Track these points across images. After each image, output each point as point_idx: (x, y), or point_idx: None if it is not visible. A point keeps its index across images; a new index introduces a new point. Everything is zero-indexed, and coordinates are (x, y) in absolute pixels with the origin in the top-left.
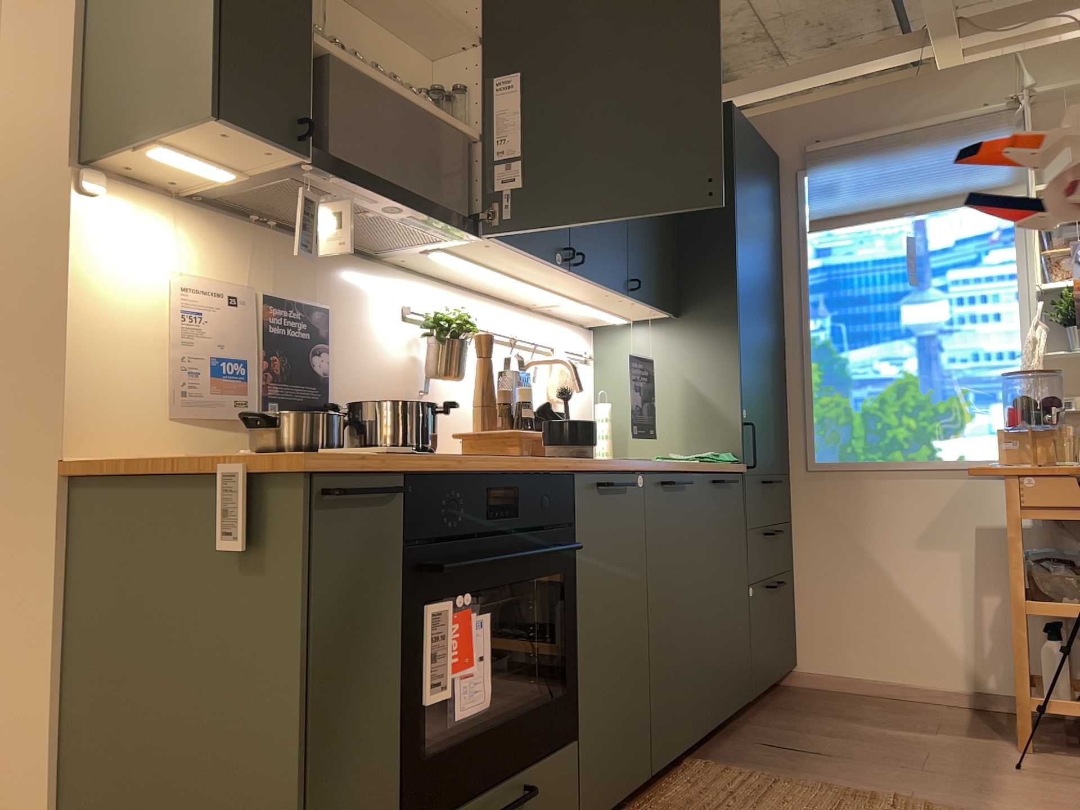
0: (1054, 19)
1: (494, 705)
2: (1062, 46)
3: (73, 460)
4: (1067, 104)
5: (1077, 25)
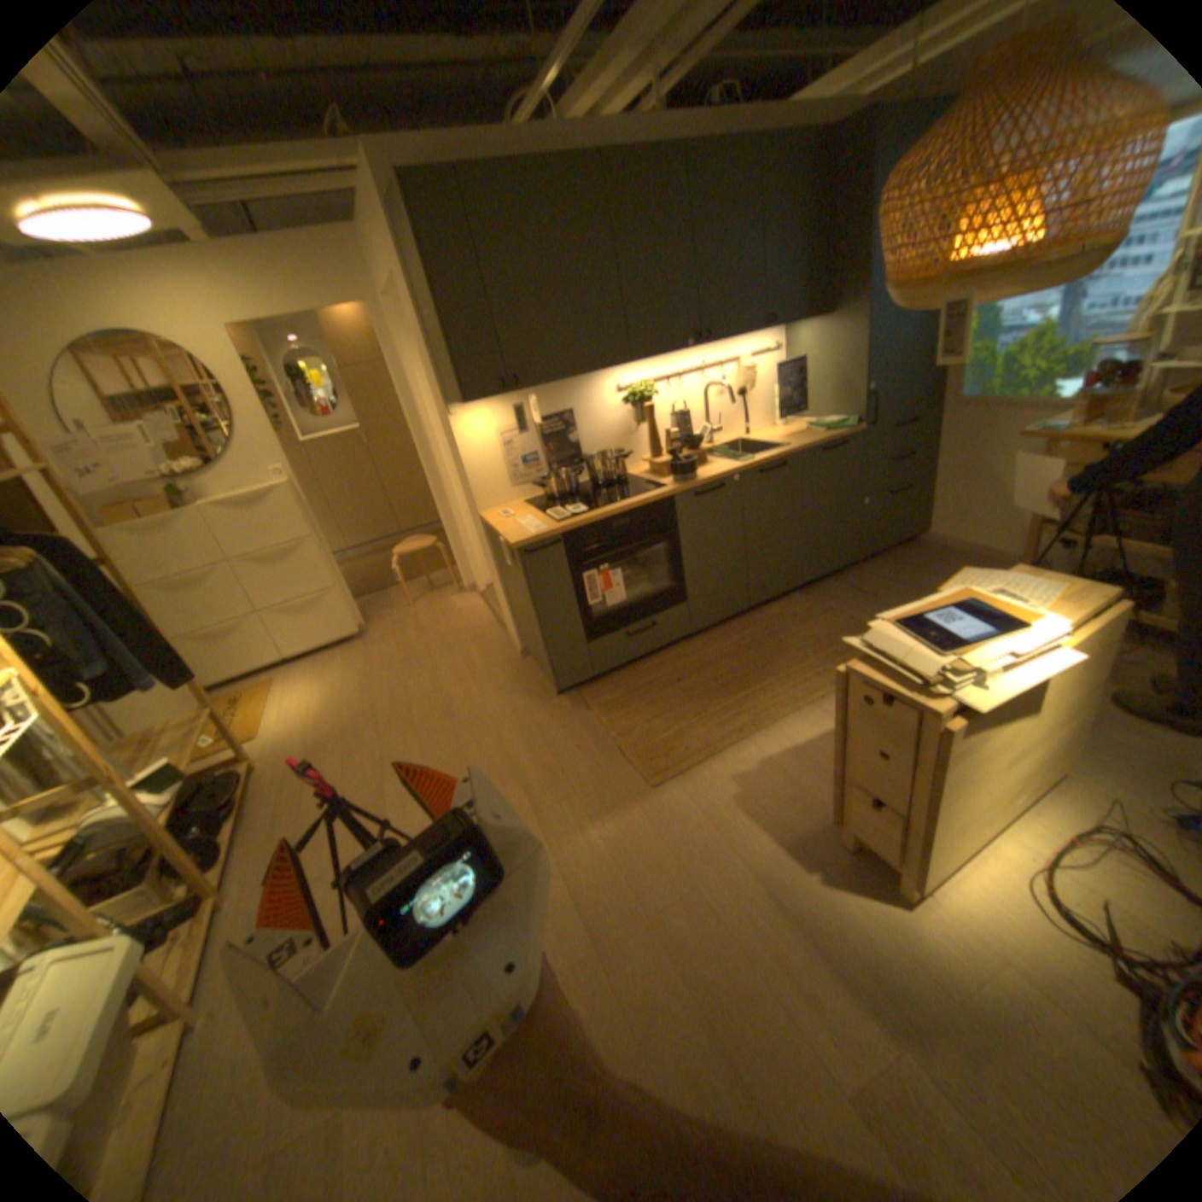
0: None
1: (639, 593)
2: None
3: (480, 514)
4: None
5: None
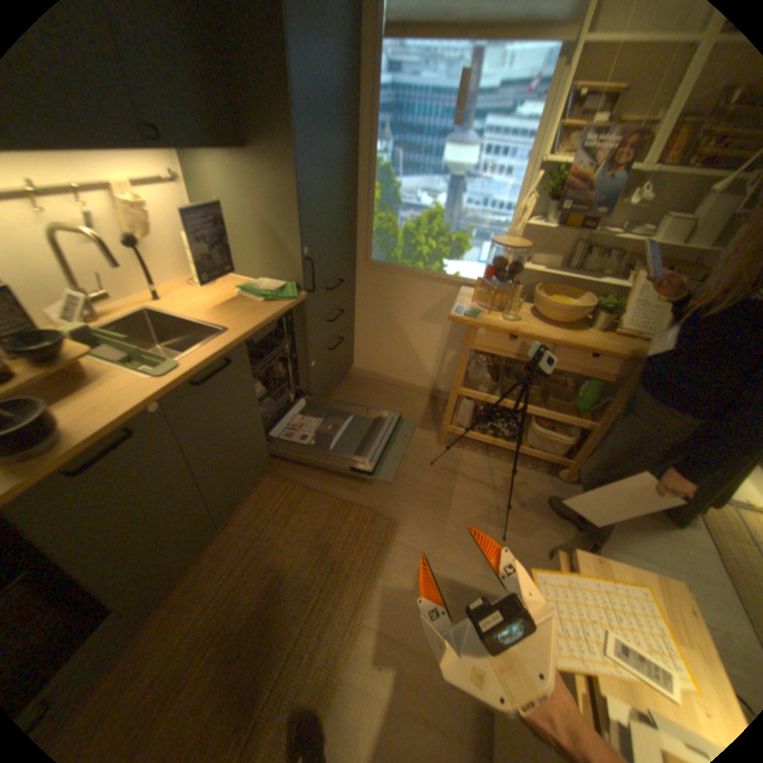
0: None
1: None
2: None
3: None
4: None
5: None
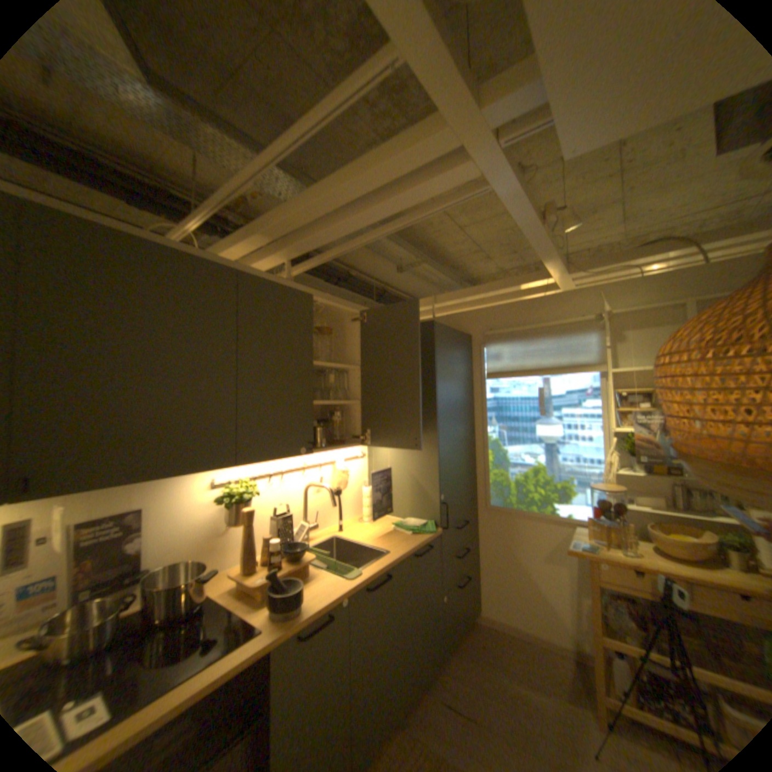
0: (626, 267)
1: None
2: (632, 280)
3: None
4: (634, 316)
5: (641, 269)
